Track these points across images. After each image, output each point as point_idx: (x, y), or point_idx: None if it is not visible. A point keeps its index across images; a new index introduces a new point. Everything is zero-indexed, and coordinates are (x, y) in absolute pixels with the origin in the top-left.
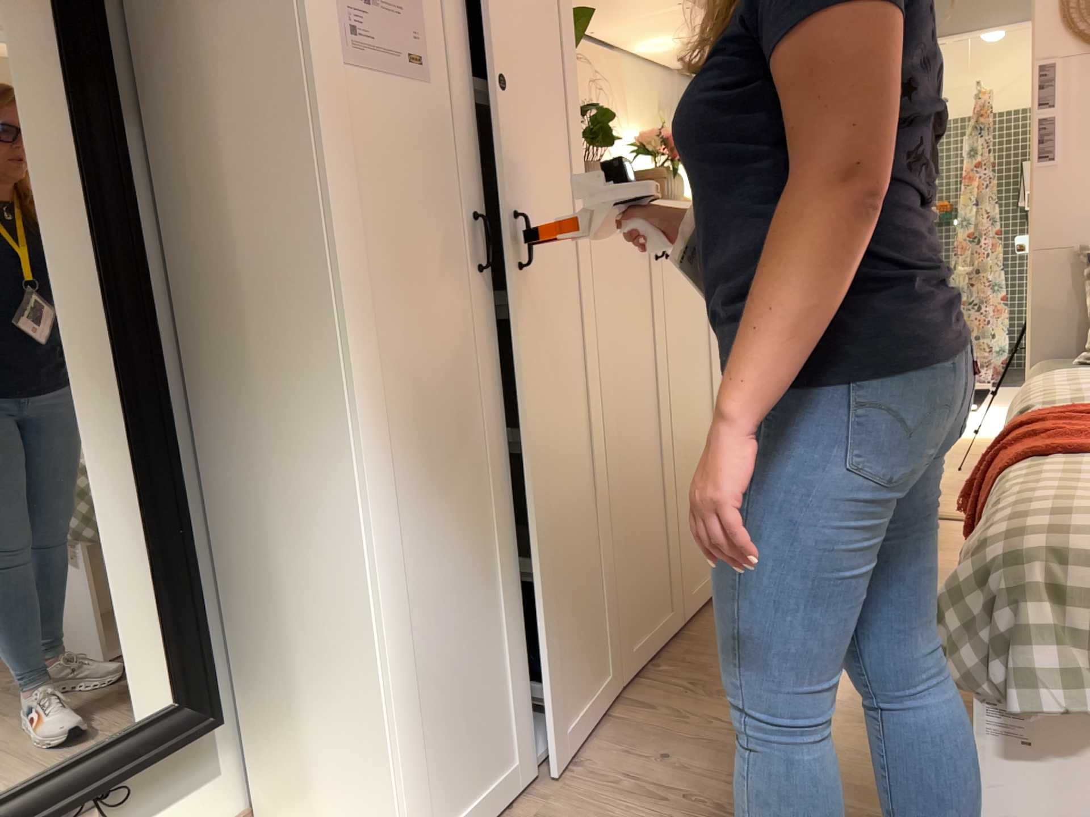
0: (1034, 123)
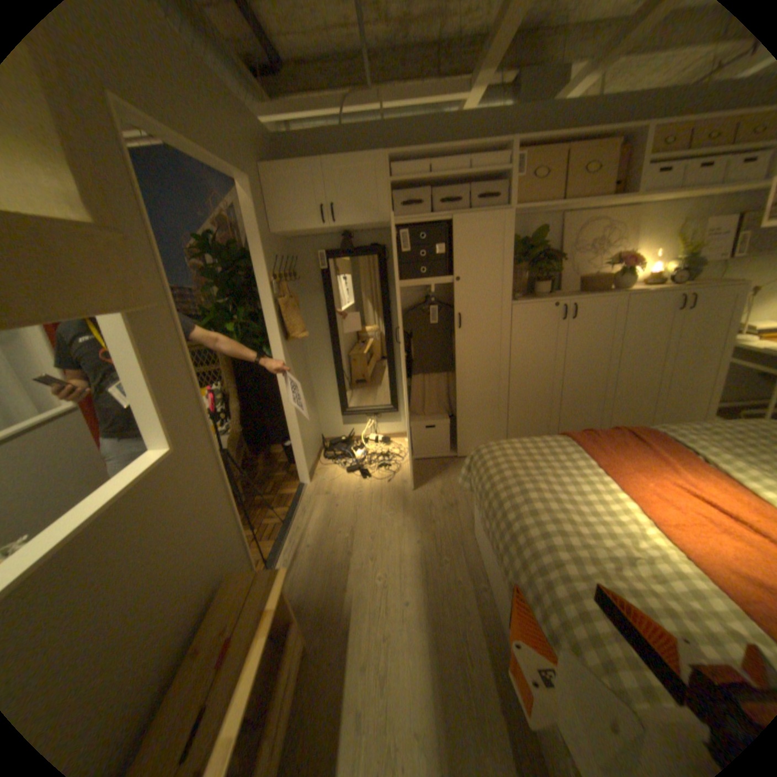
0: None
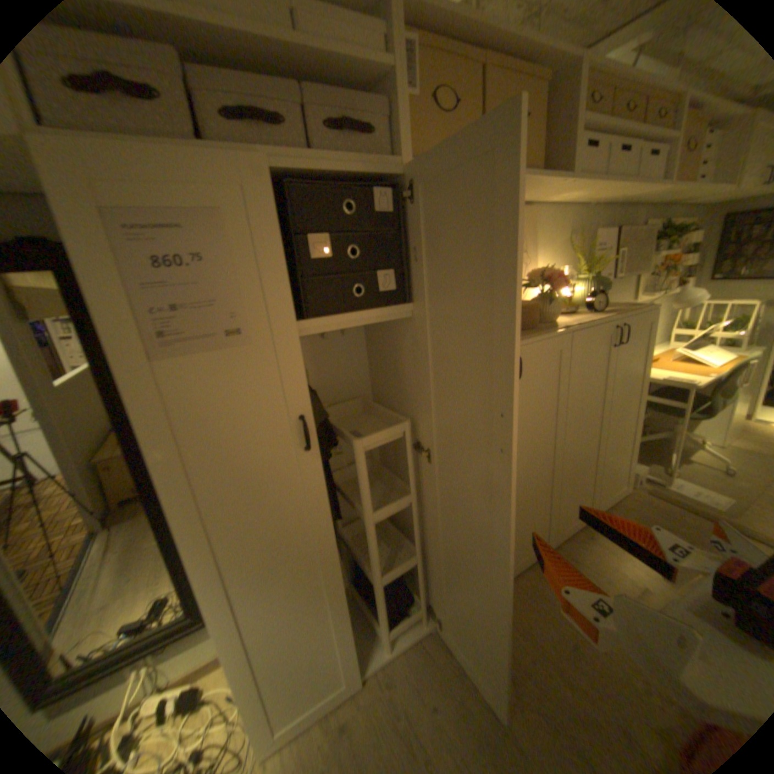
0: None
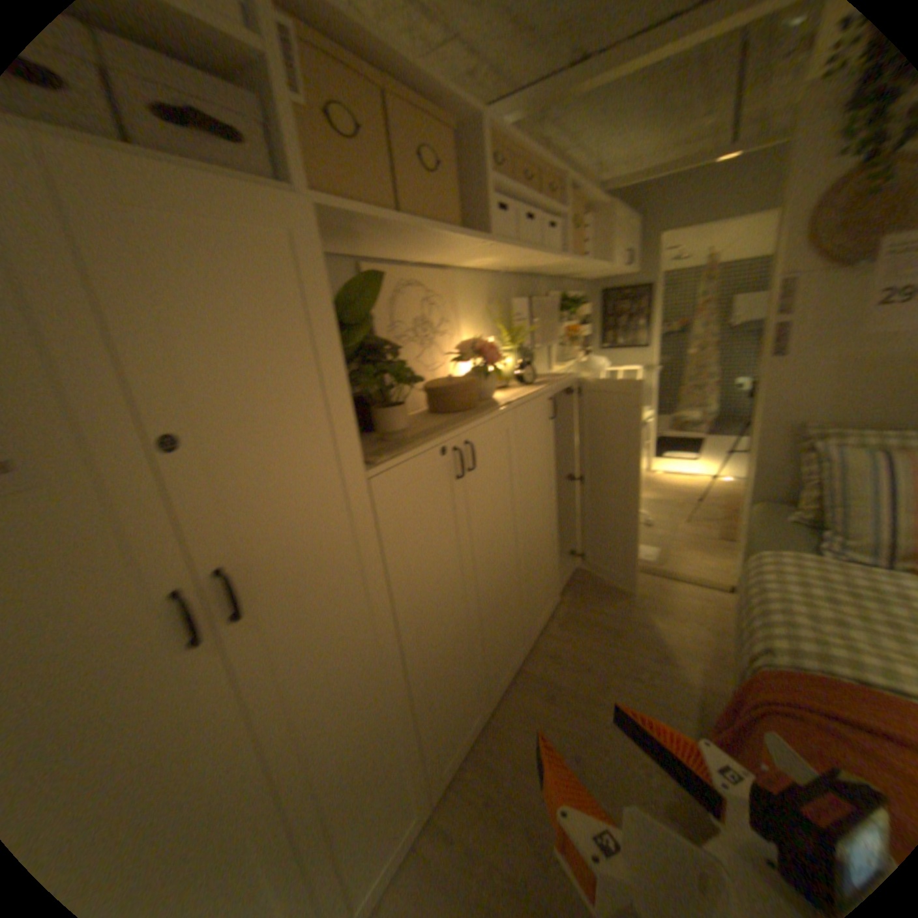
0: (777, 327)
